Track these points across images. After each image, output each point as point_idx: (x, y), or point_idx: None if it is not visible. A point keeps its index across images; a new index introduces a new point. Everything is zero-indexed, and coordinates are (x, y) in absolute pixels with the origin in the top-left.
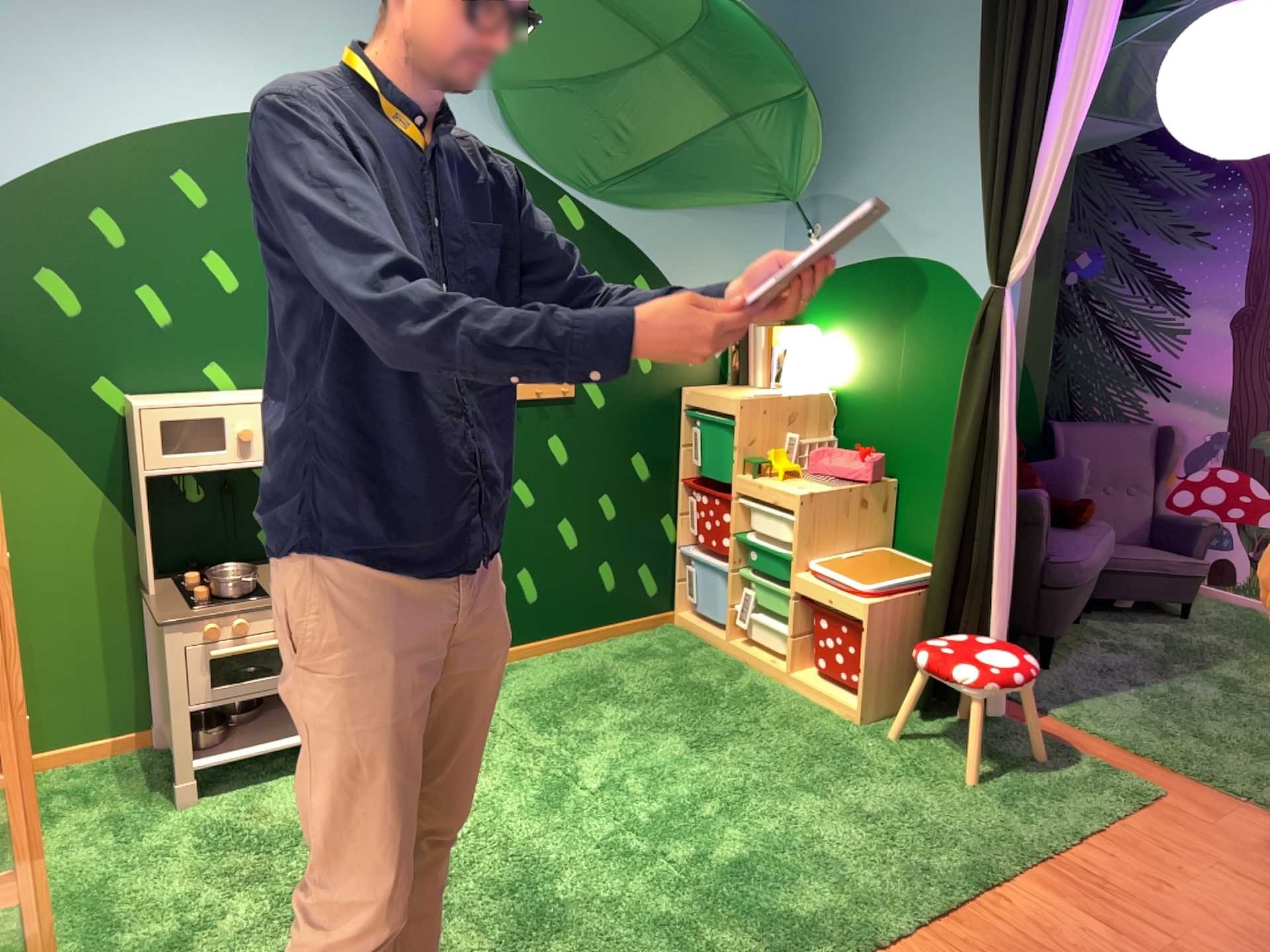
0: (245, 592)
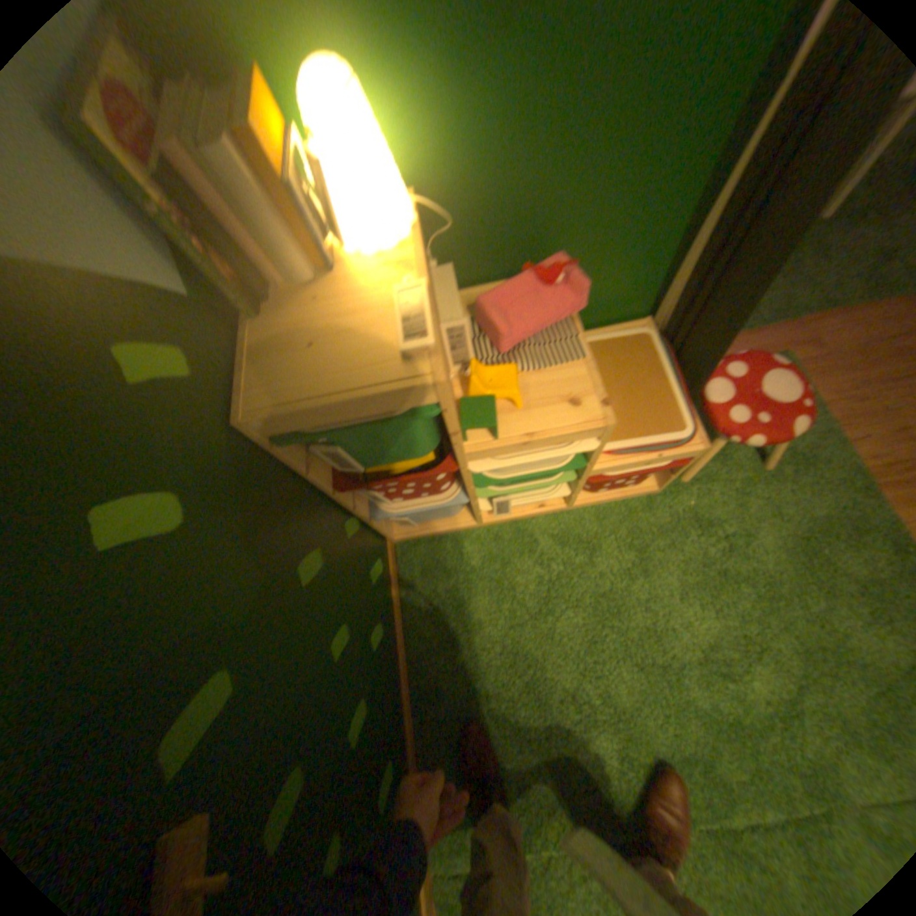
0: None
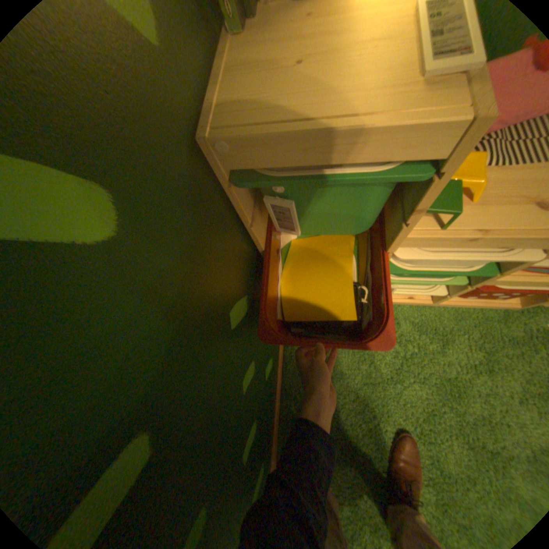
0: None
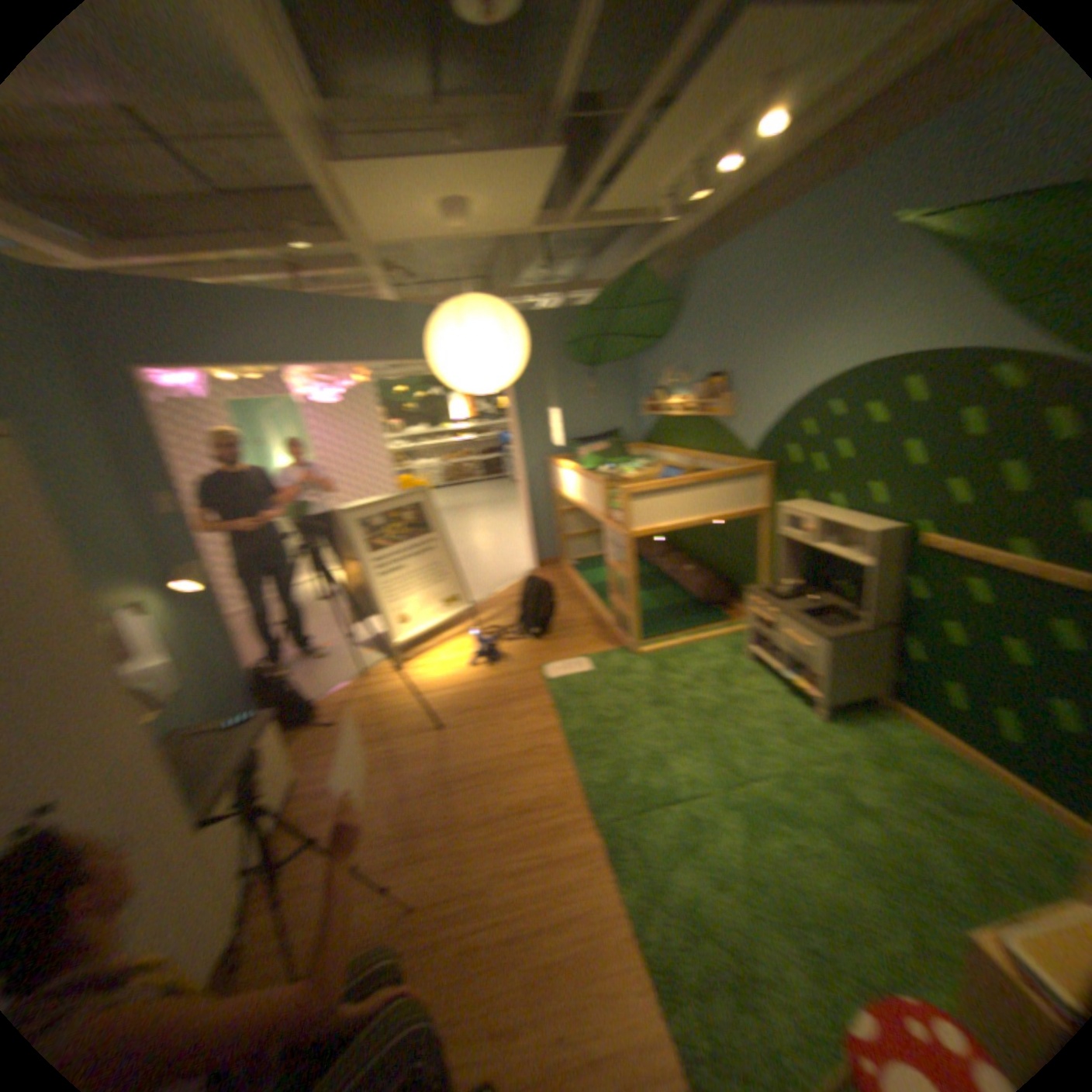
0: (780, 596)
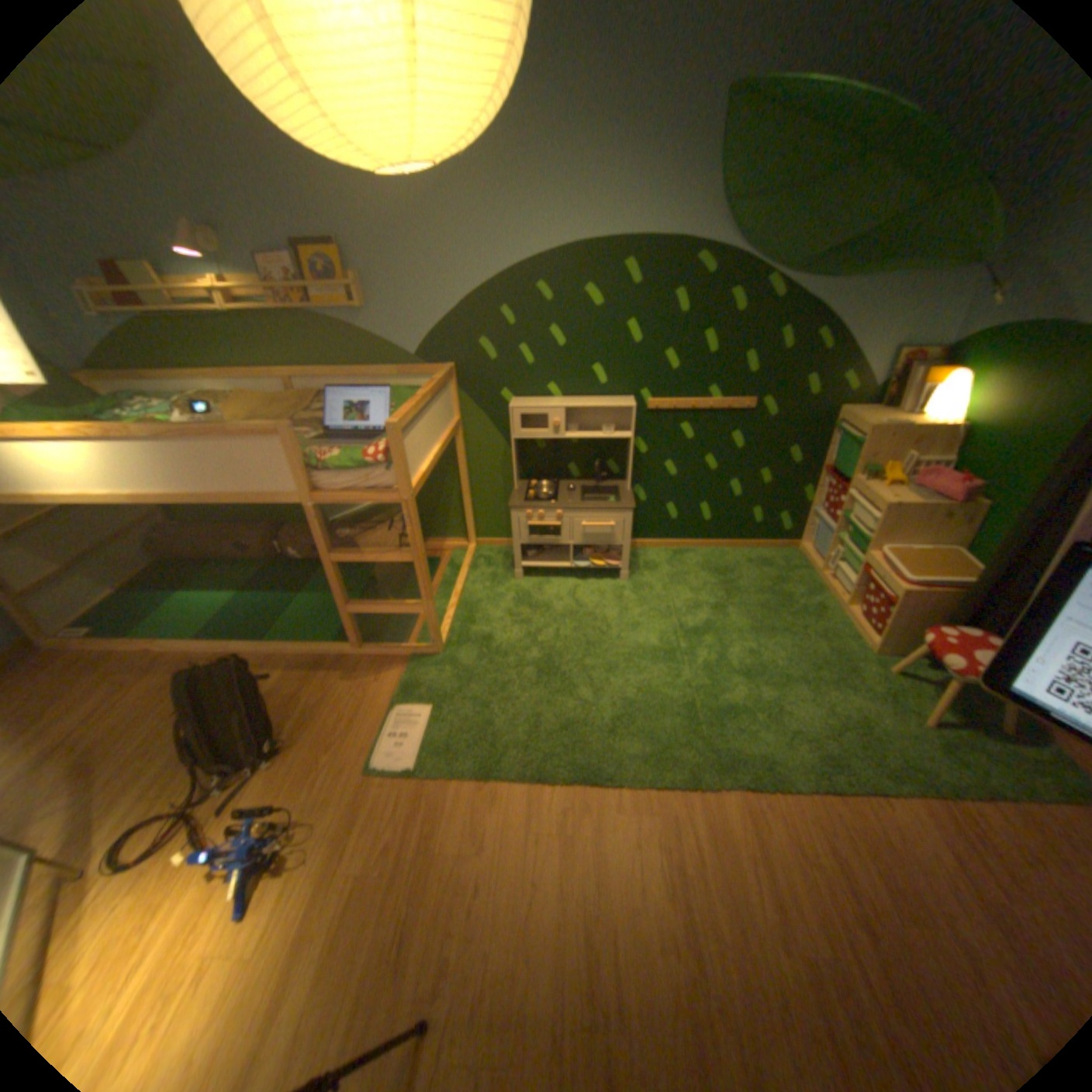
0: (546, 499)
